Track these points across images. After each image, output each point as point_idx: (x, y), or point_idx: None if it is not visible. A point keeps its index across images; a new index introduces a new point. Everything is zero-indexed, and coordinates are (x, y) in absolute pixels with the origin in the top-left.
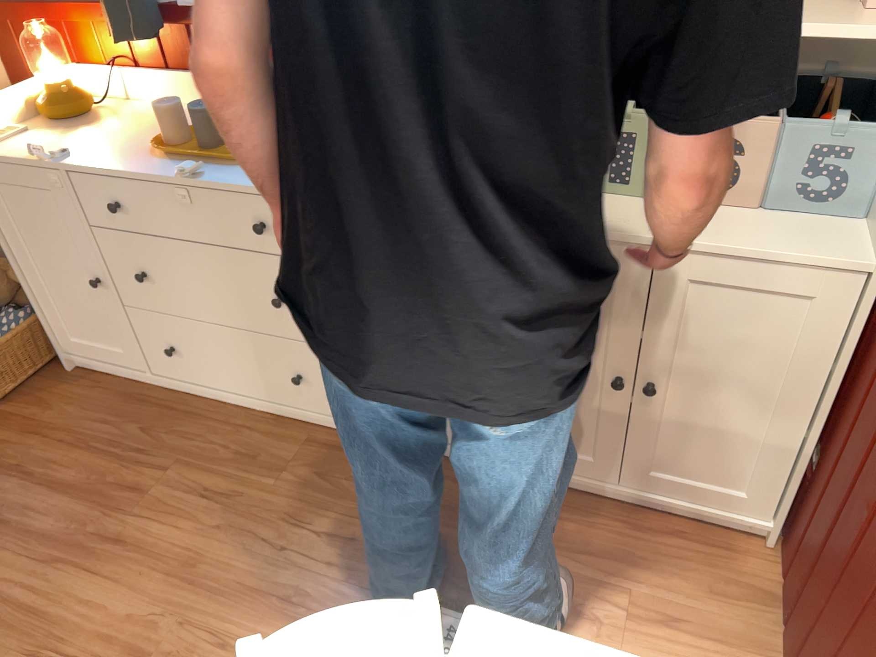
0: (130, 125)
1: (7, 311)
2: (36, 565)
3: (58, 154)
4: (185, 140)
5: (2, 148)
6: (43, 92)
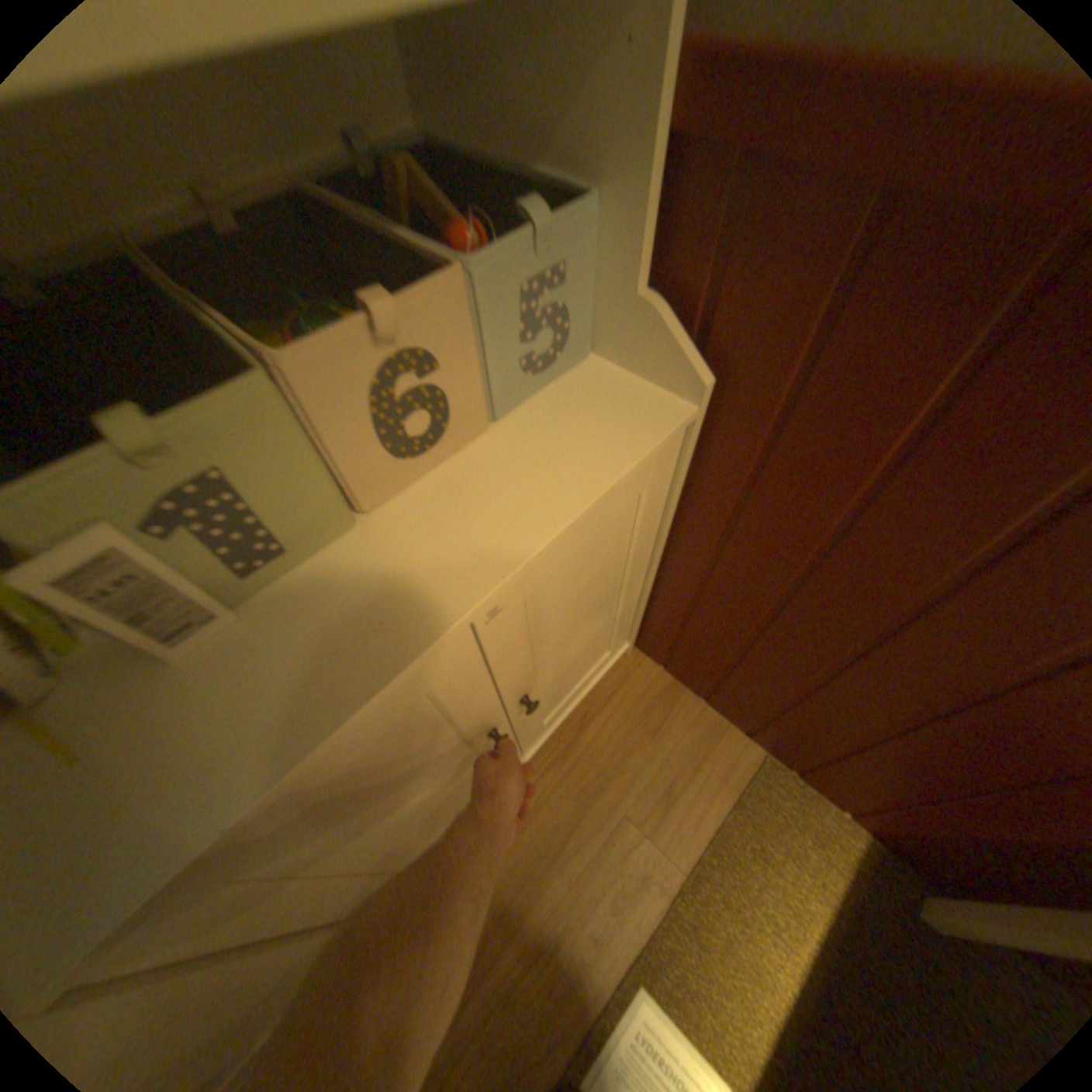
0: None
1: None
2: None
3: None
4: None
5: None
6: None
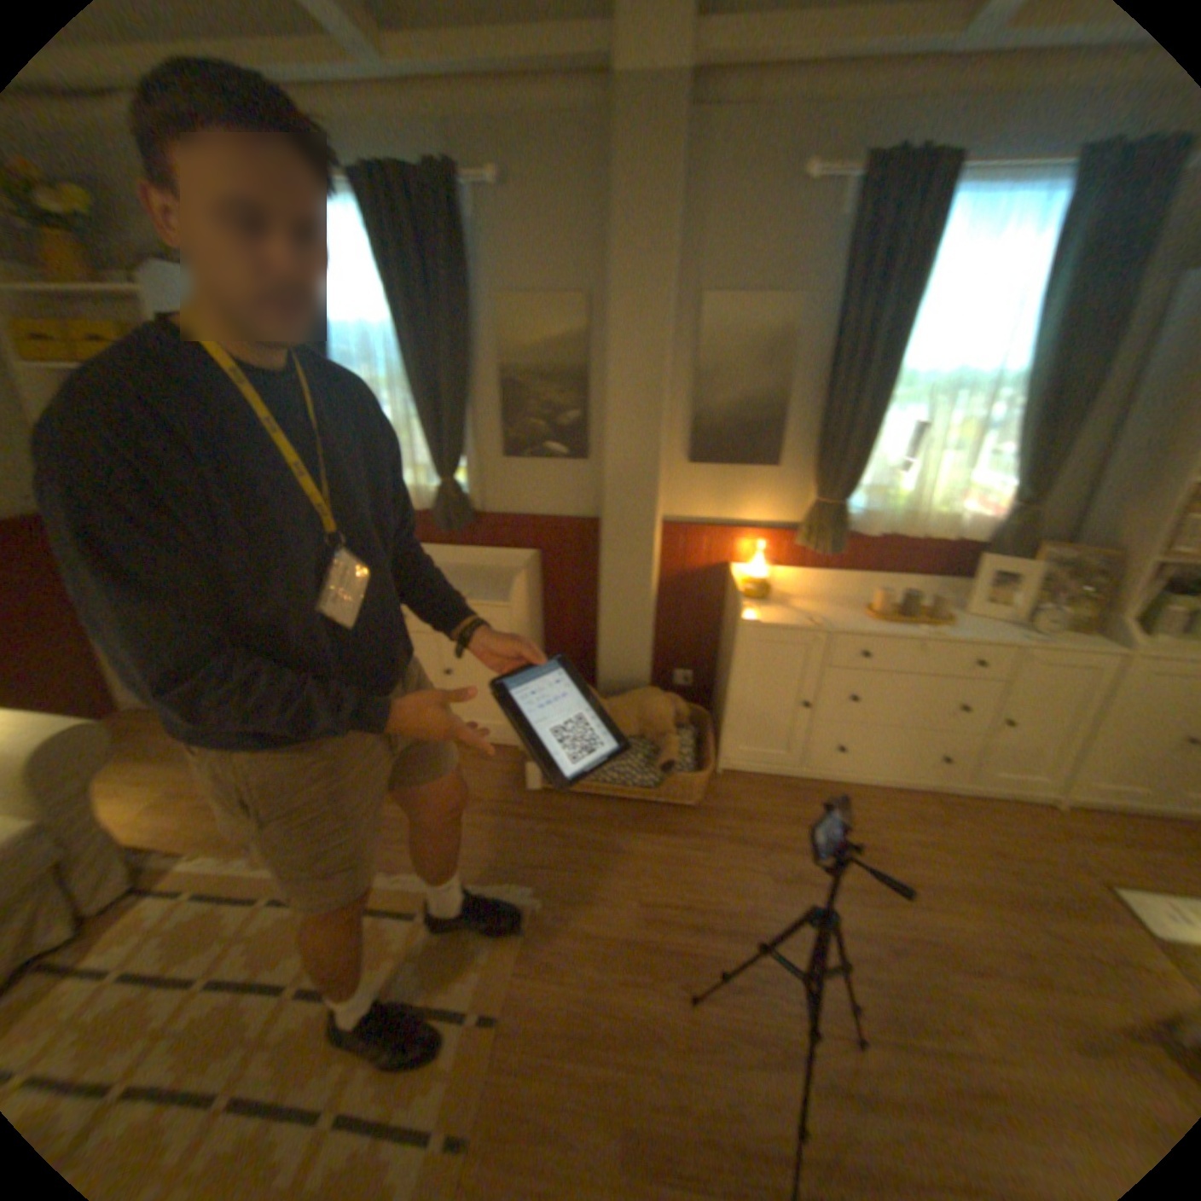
0: (814, 604)
1: (680, 733)
2: (879, 913)
3: (826, 624)
4: (892, 614)
5: (765, 619)
6: (749, 583)
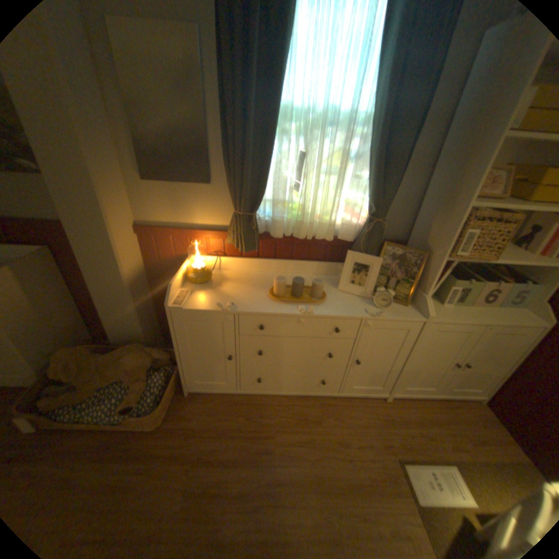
0: (240, 285)
1: (153, 375)
2: (249, 515)
3: (232, 307)
4: (285, 293)
5: (191, 303)
6: (192, 271)
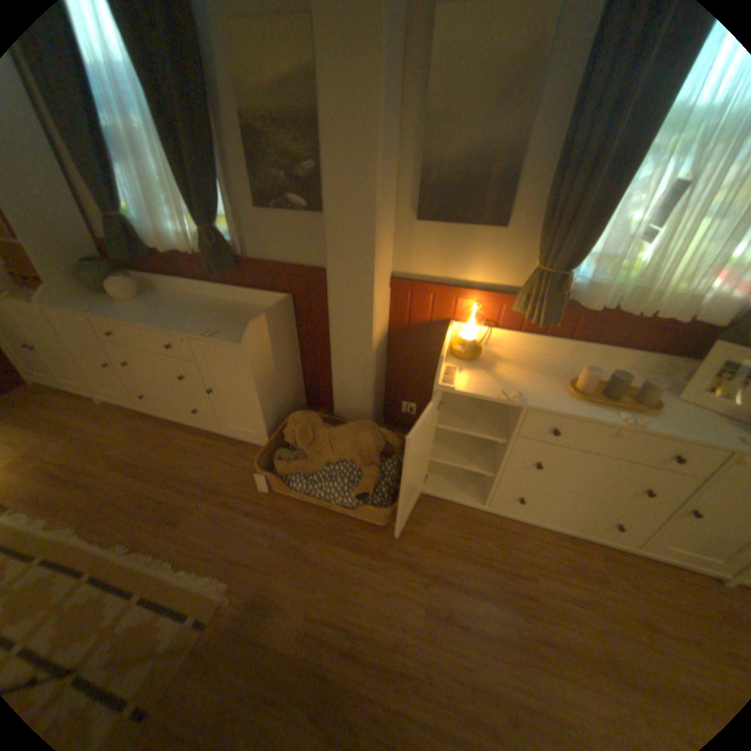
0: (520, 369)
1: (386, 462)
2: (512, 668)
3: (520, 398)
4: (595, 392)
5: (462, 384)
6: (459, 343)
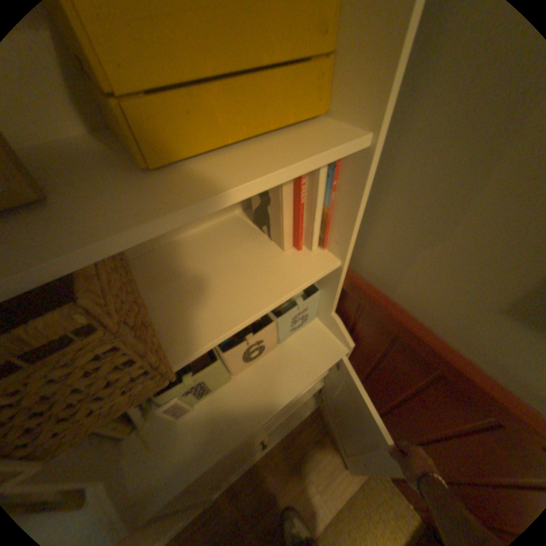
0: None
1: None
2: None
3: None
4: None
5: None
6: None
